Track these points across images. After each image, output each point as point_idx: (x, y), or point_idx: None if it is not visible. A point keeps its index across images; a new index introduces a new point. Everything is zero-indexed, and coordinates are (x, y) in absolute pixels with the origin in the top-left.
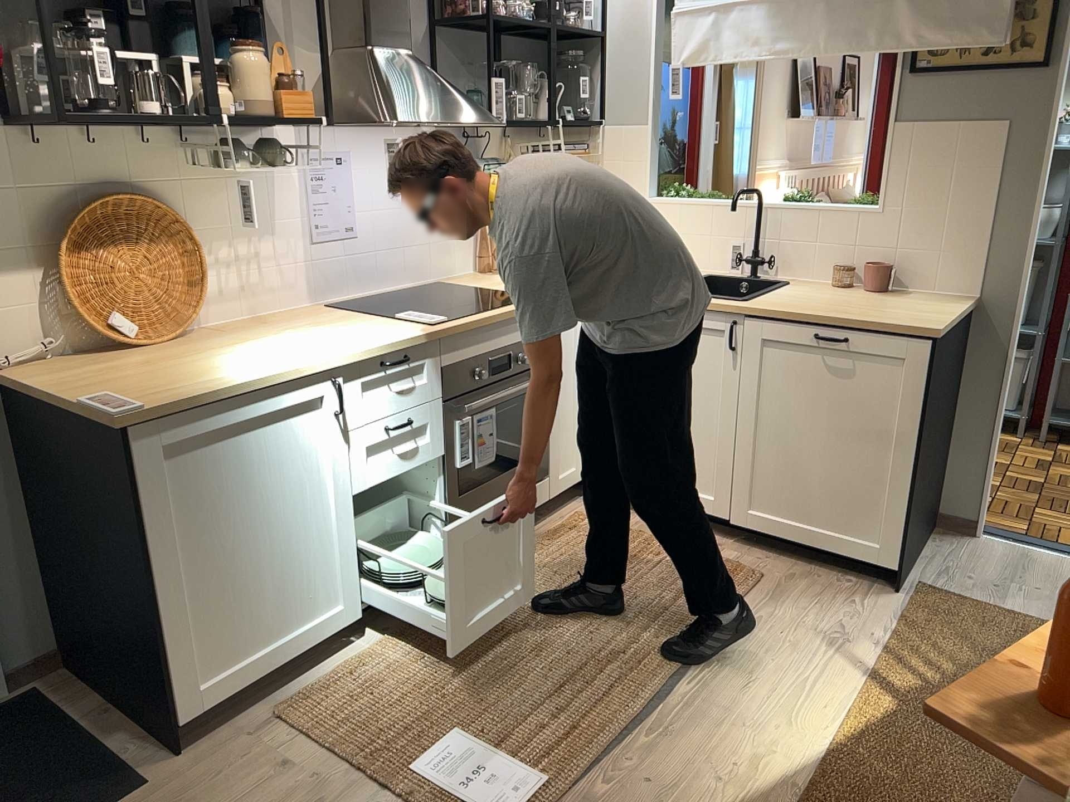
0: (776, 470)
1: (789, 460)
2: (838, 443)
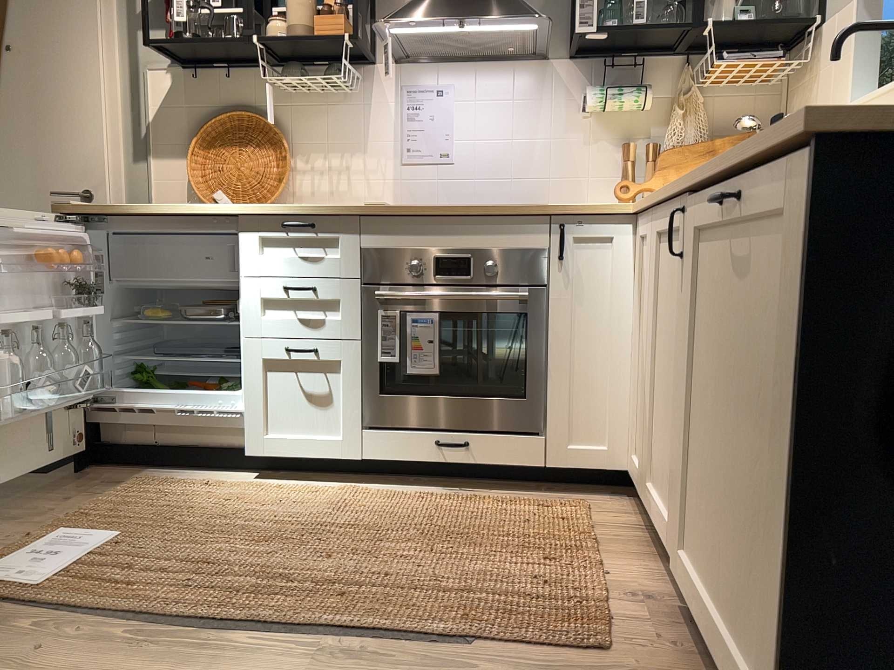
0: (707, 482)
1: (715, 463)
2: (748, 433)
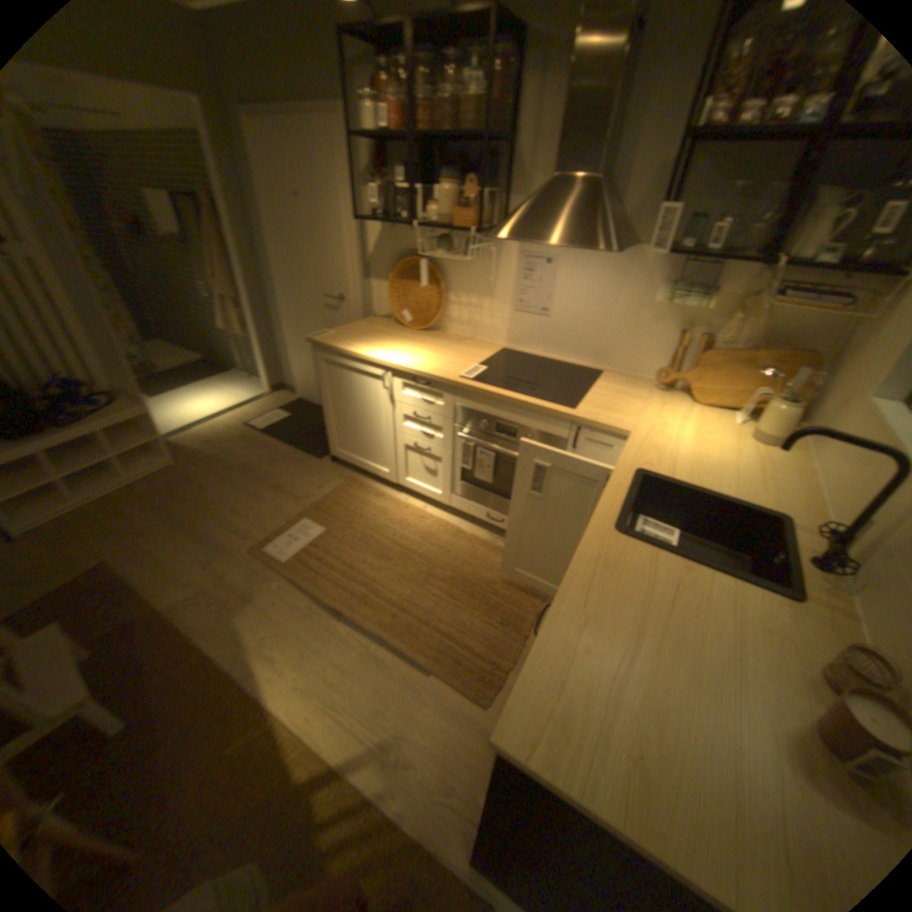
0: None
1: None
2: None
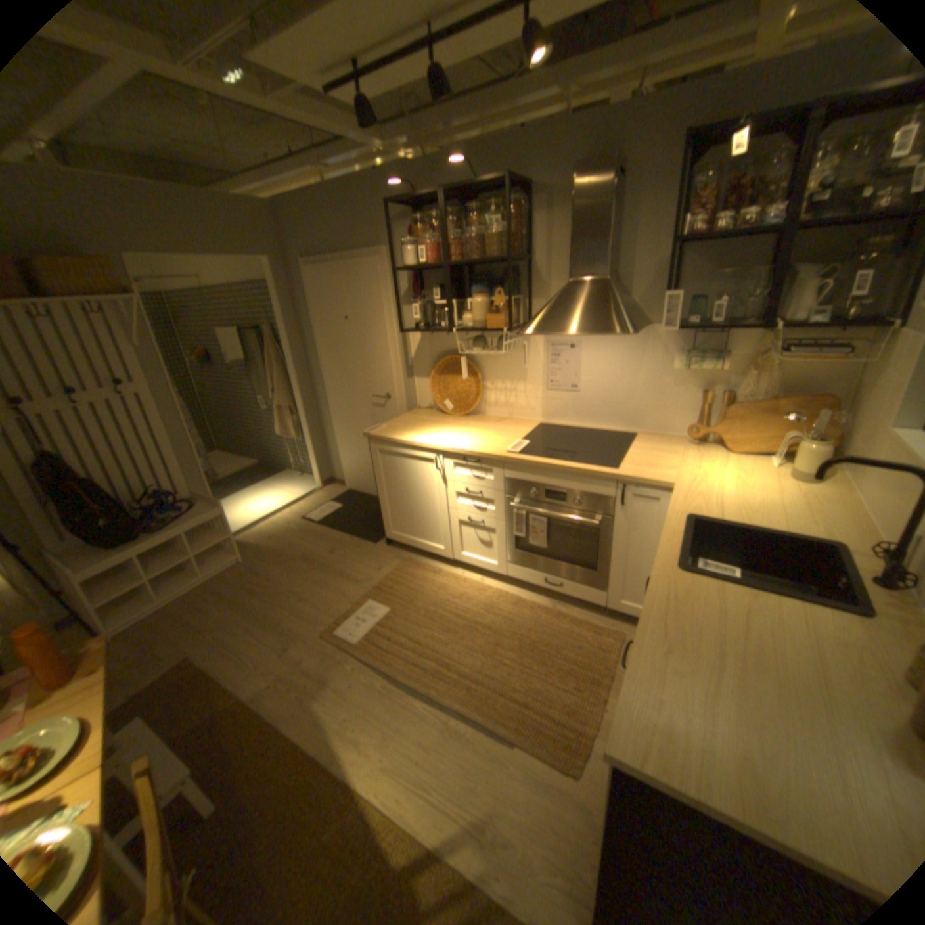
0: None
1: None
2: None
